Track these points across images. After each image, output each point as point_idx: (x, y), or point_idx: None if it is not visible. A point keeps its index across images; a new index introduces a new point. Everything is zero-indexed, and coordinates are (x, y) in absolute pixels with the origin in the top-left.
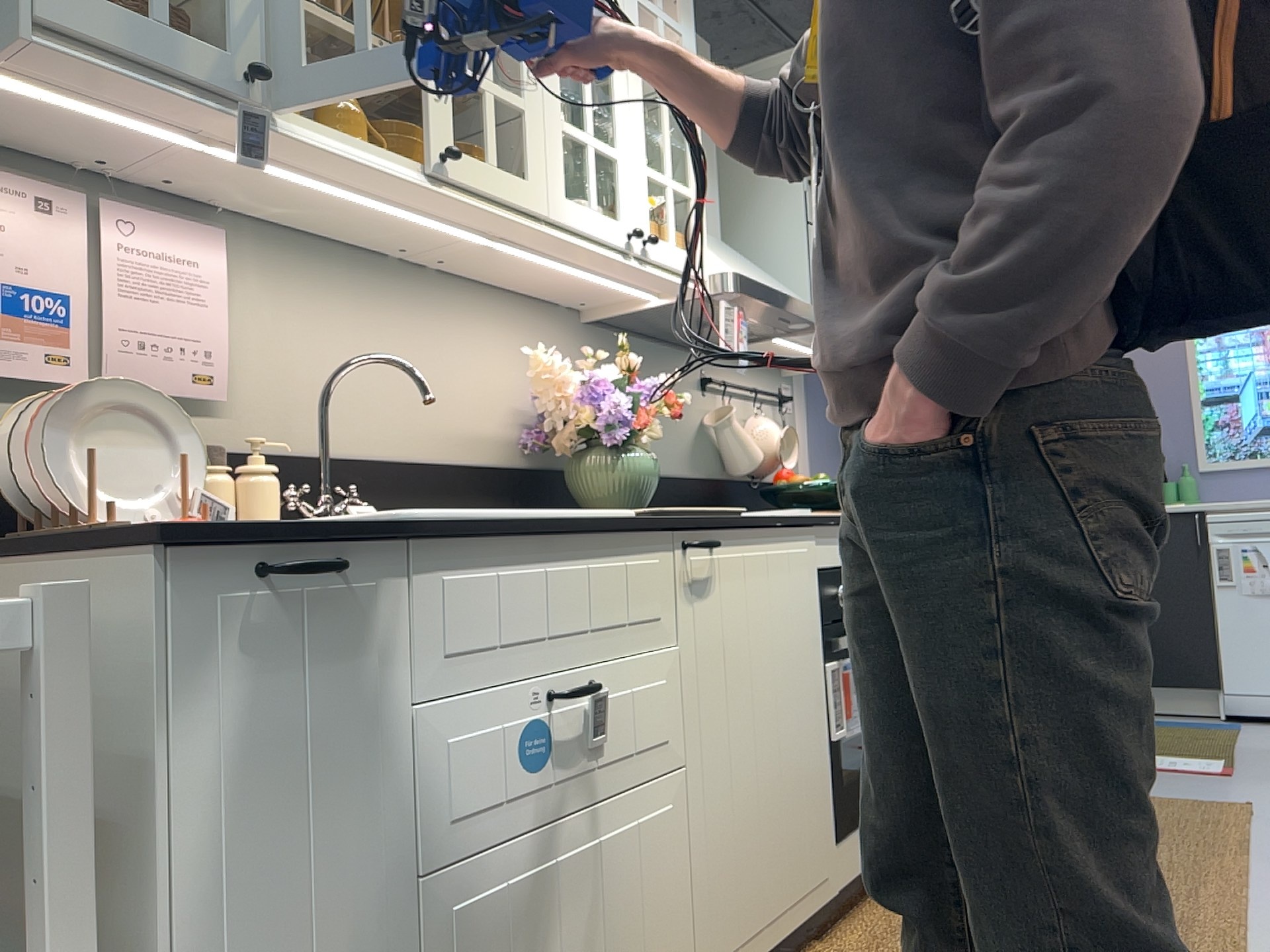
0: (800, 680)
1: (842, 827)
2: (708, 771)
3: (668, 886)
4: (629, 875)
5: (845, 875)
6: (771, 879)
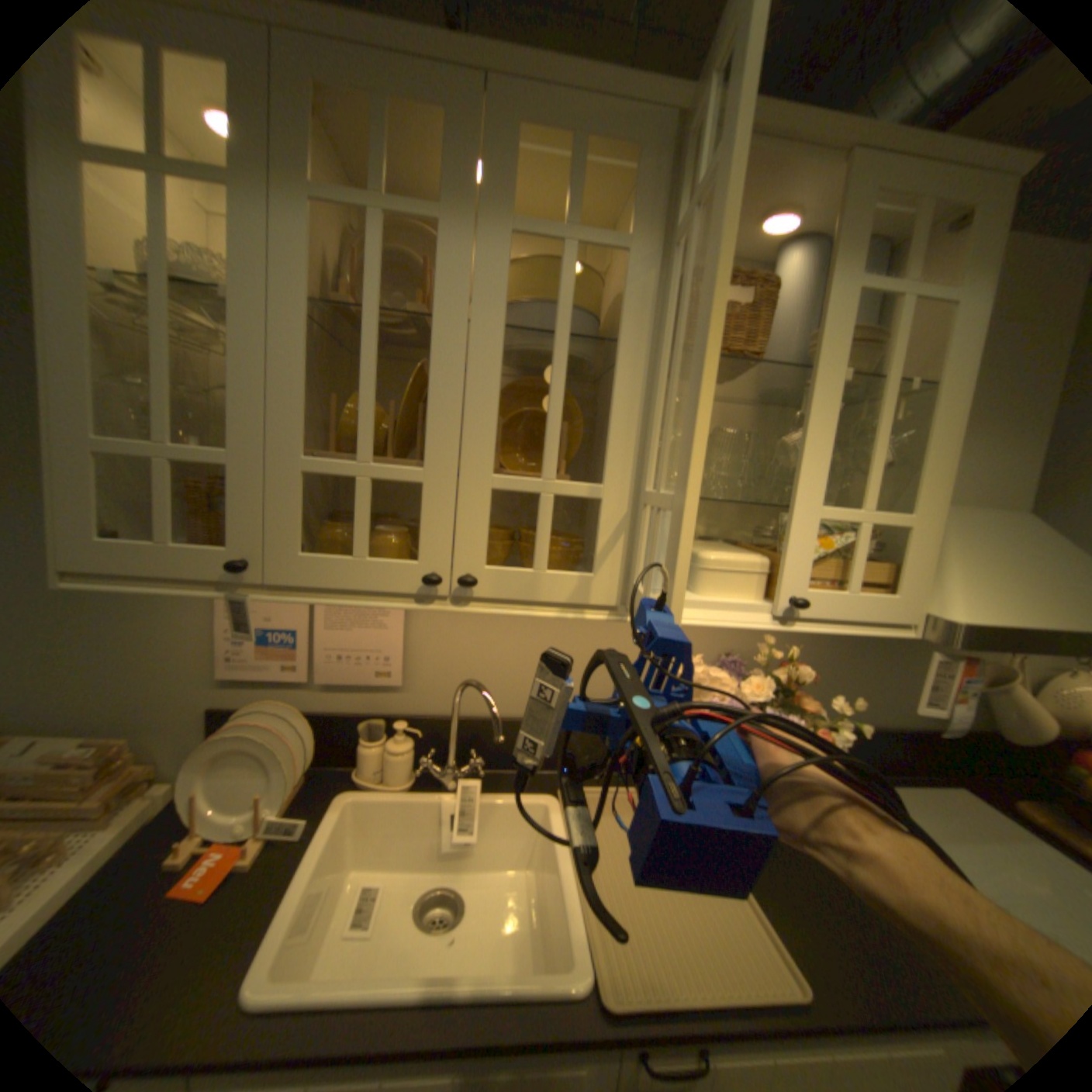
0: None
1: None
2: None
3: None
4: None
5: None
6: None
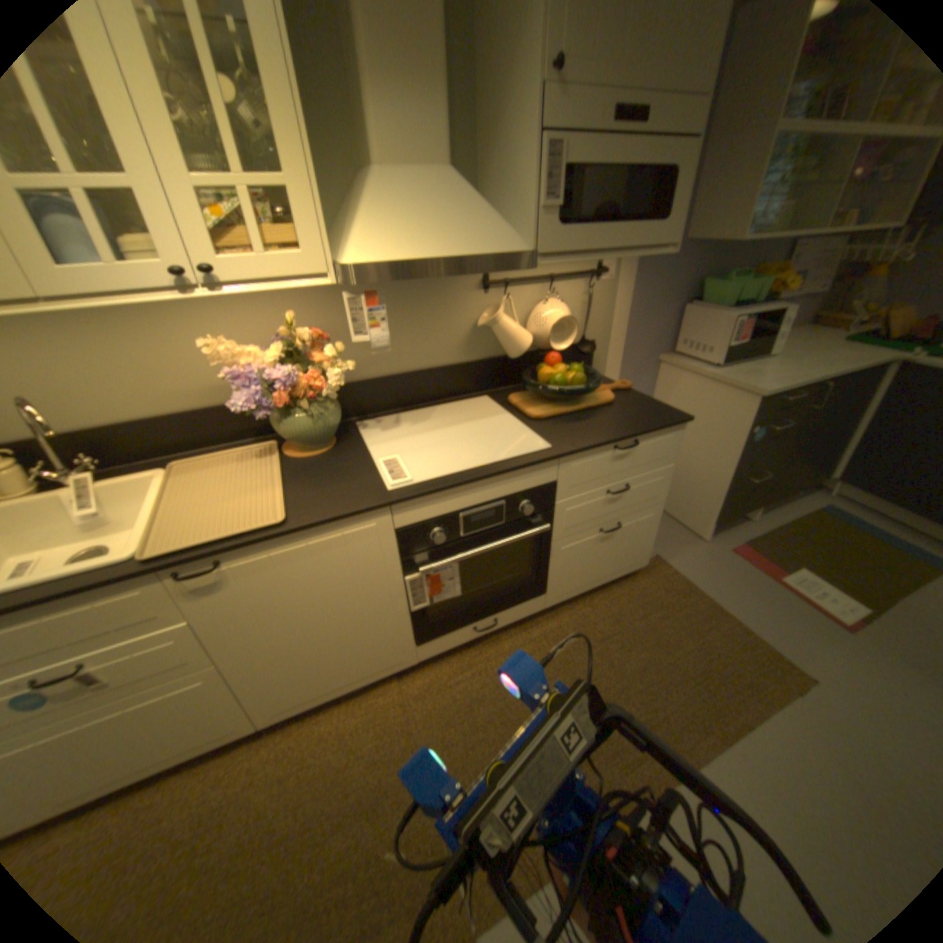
0: (361, 597)
1: (422, 641)
2: (241, 663)
3: (207, 710)
4: (161, 716)
5: (425, 657)
6: (329, 680)
